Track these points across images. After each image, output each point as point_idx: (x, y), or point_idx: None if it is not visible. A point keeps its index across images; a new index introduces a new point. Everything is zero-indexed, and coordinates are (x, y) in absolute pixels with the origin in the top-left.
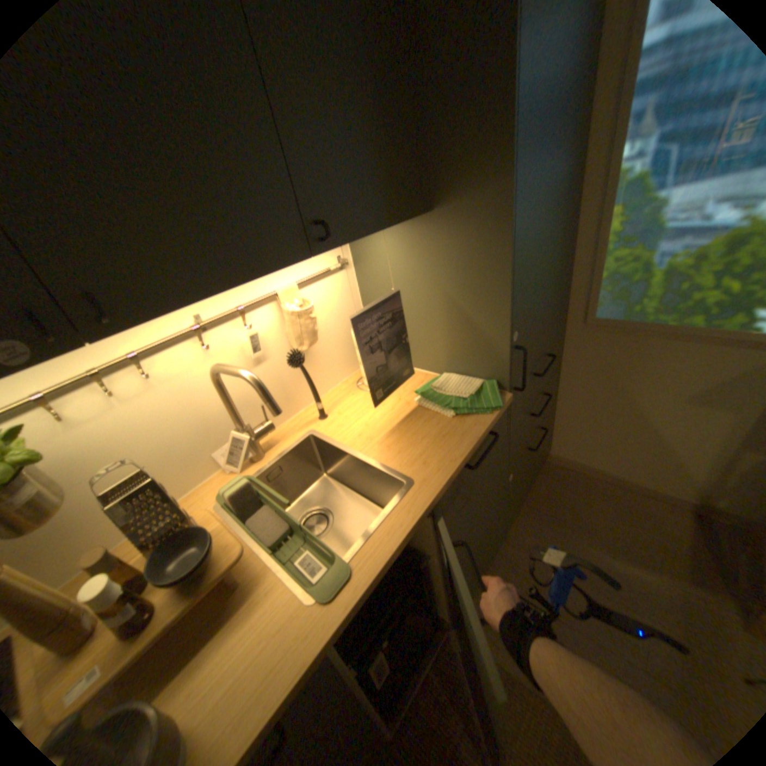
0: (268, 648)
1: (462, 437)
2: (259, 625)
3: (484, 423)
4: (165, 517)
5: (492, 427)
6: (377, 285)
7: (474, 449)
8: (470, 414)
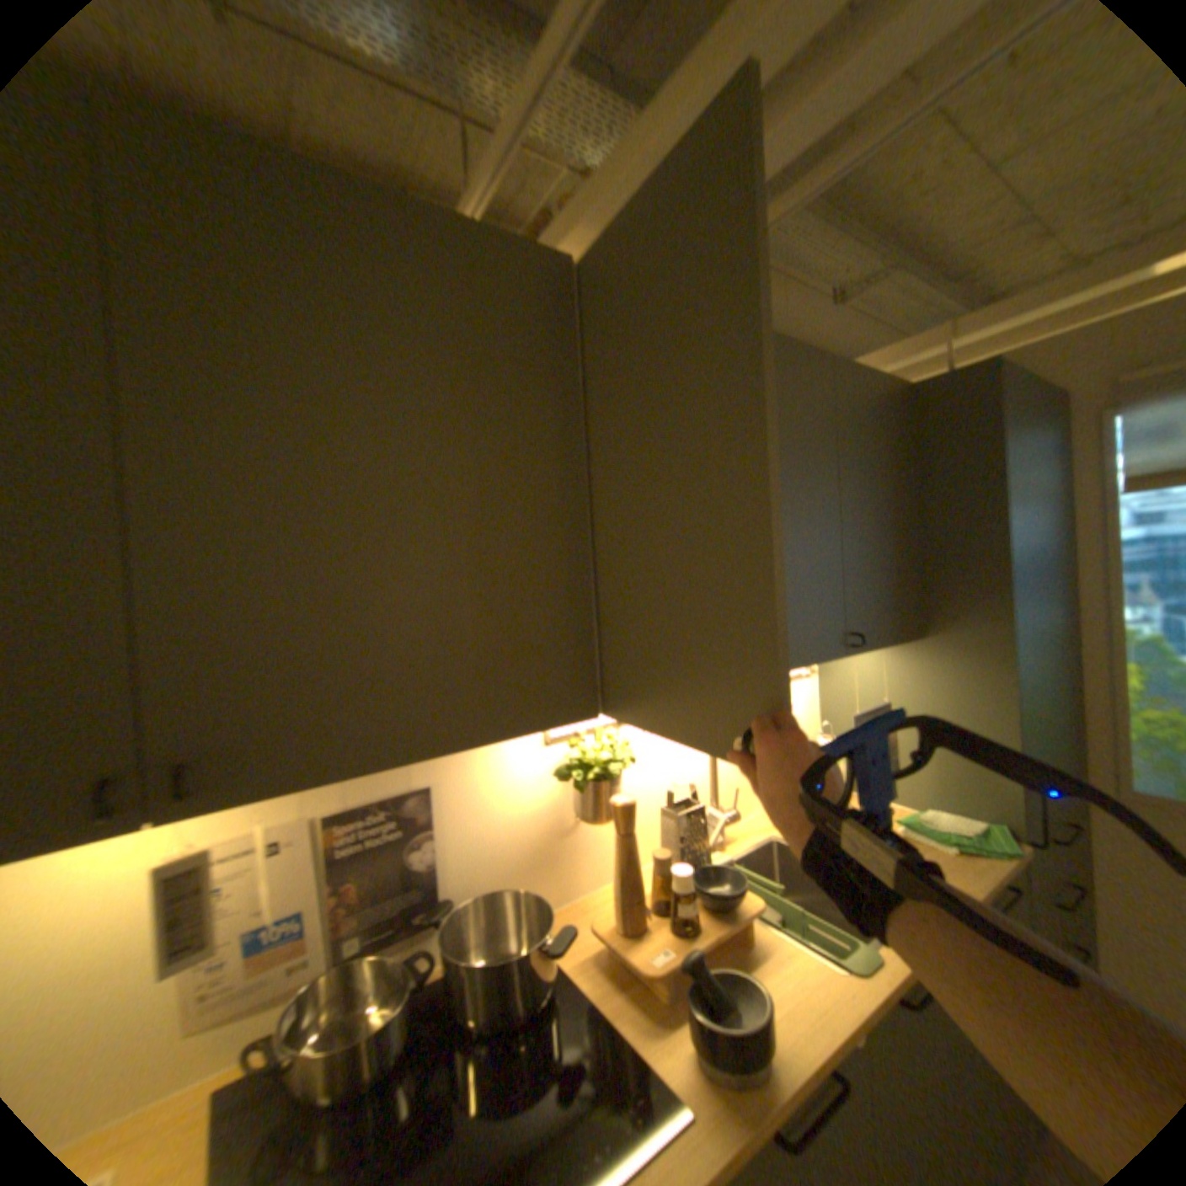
0: (814, 996)
1: (976, 876)
2: (794, 978)
3: (1002, 871)
4: (702, 847)
5: (1014, 876)
6: (862, 695)
7: (996, 892)
8: (980, 857)
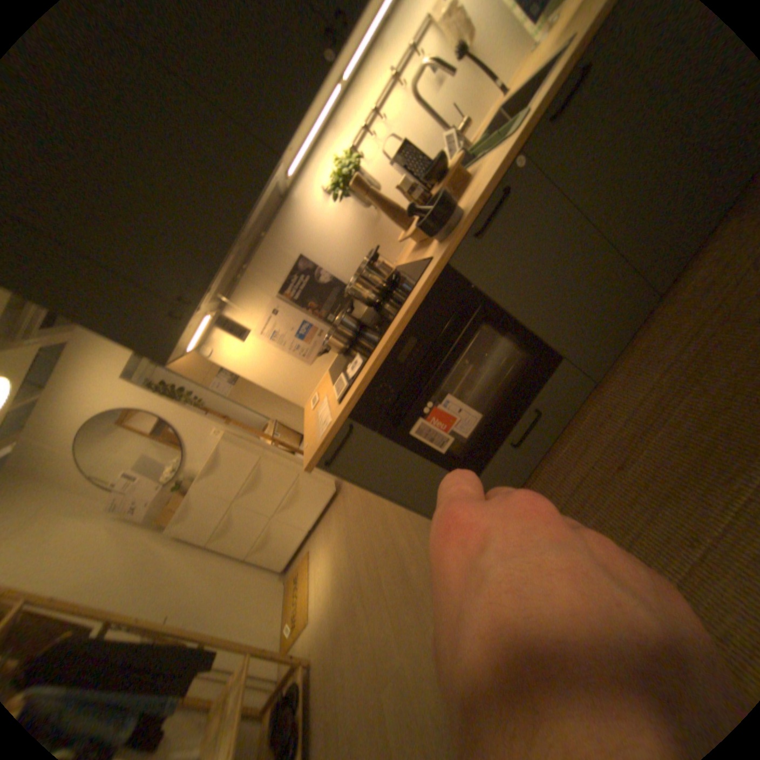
0: (489, 166)
1: None
2: (483, 168)
3: None
4: (419, 157)
5: None
6: None
7: None
8: None
